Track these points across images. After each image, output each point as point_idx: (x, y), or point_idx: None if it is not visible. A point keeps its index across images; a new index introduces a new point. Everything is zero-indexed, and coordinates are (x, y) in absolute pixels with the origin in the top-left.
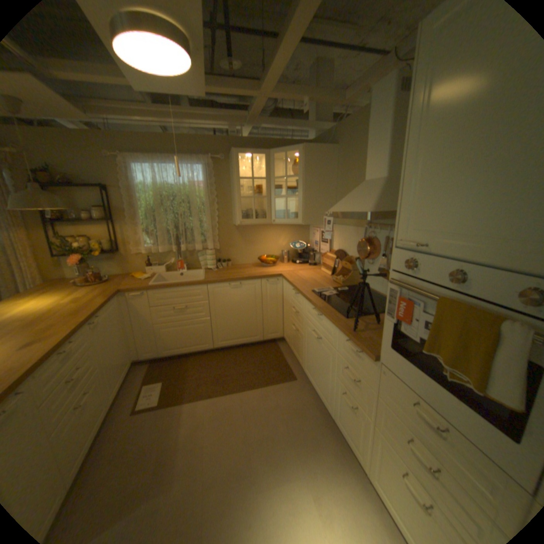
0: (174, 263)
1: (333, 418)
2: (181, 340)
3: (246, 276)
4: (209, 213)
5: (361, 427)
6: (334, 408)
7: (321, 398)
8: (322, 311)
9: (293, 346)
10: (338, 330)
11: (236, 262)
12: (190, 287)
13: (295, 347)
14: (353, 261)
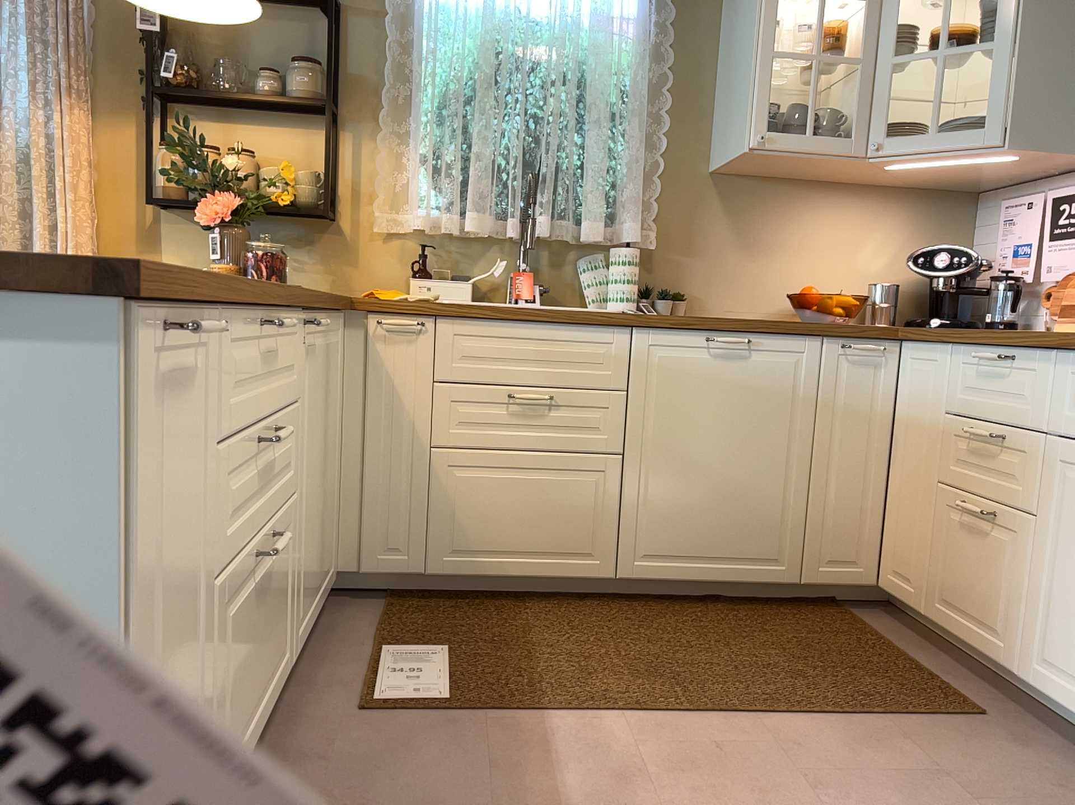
0: (500, 281)
1: None
2: (514, 521)
3: (770, 319)
4: (641, 121)
5: None
6: None
7: None
8: None
9: (948, 597)
10: None
11: (703, 306)
12: (575, 329)
13: (967, 596)
14: None
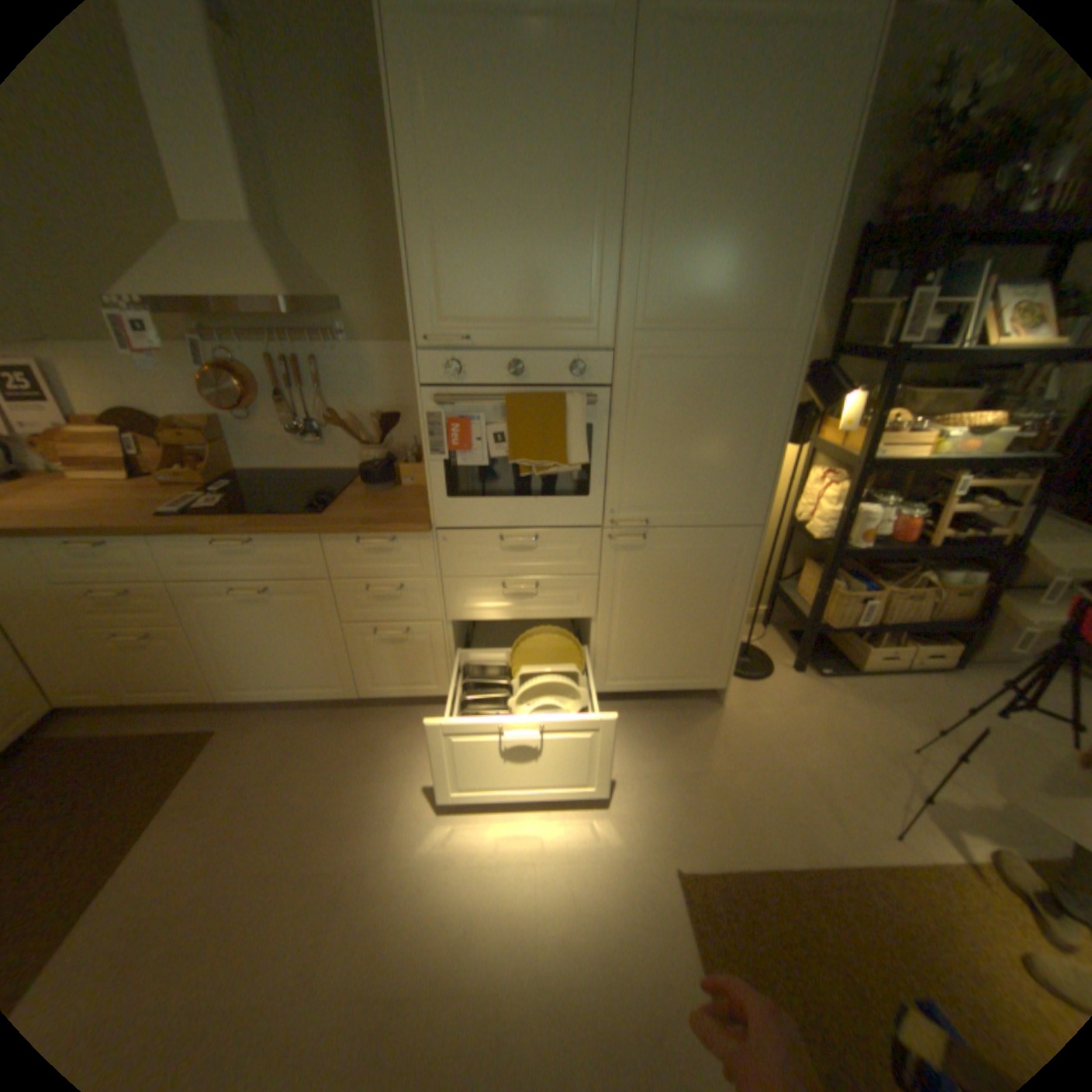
0: None
1: (356, 694)
2: None
3: None
4: None
5: (422, 646)
6: (352, 676)
7: (307, 695)
8: (255, 528)
9: (133, 688)
10: (319, 538)
11: None
12: None
13: (150, 682)
14: (182, 425)
